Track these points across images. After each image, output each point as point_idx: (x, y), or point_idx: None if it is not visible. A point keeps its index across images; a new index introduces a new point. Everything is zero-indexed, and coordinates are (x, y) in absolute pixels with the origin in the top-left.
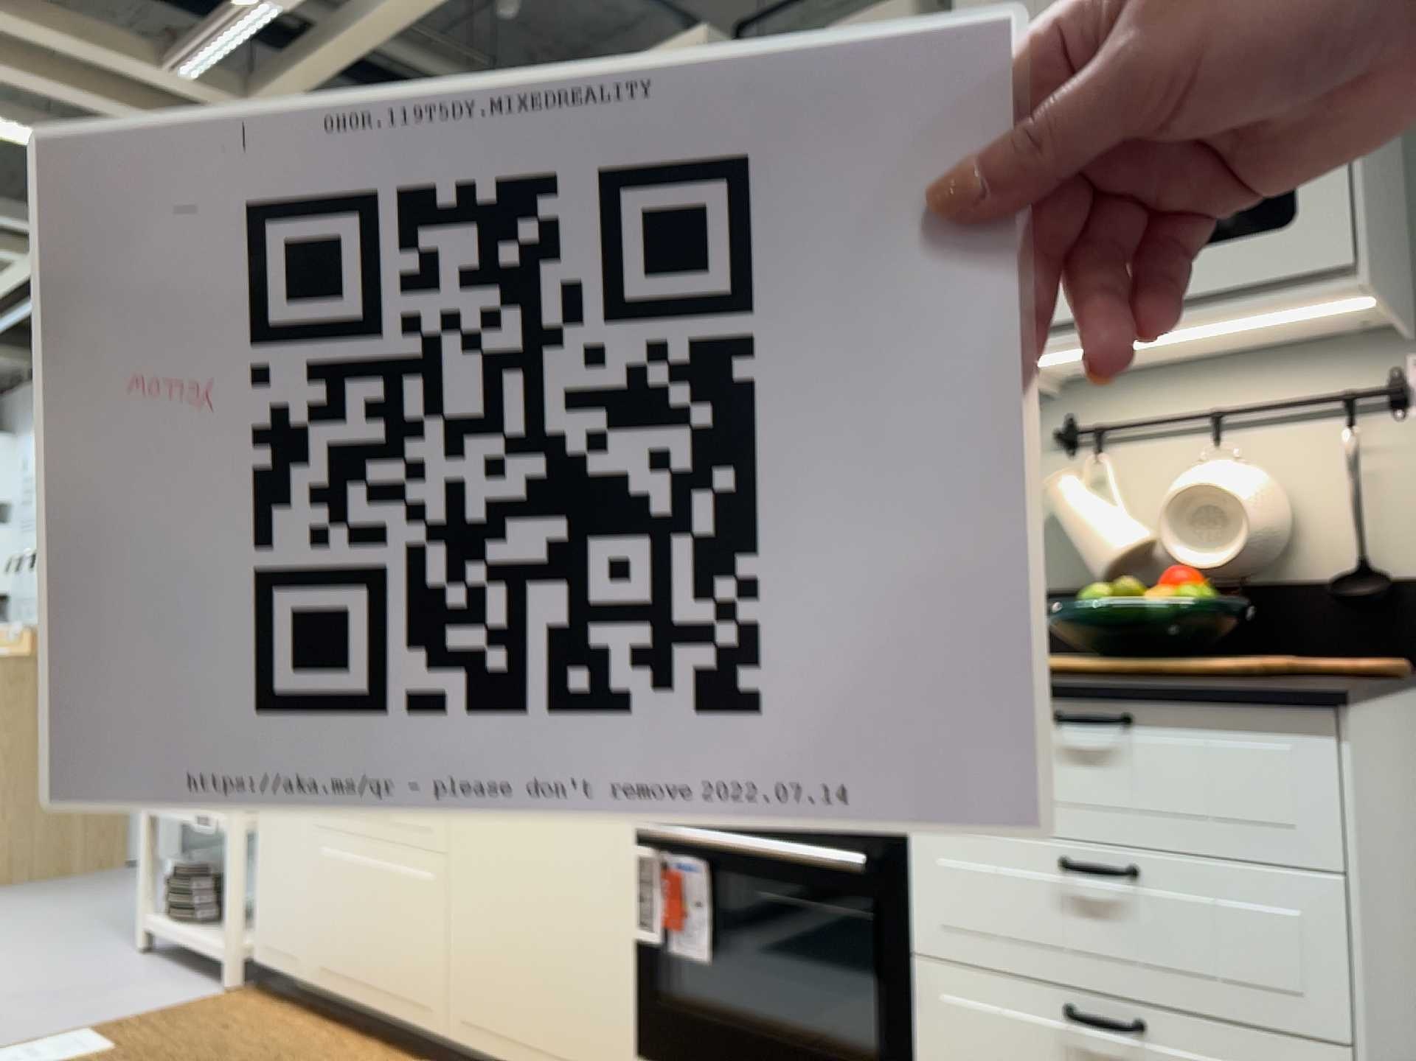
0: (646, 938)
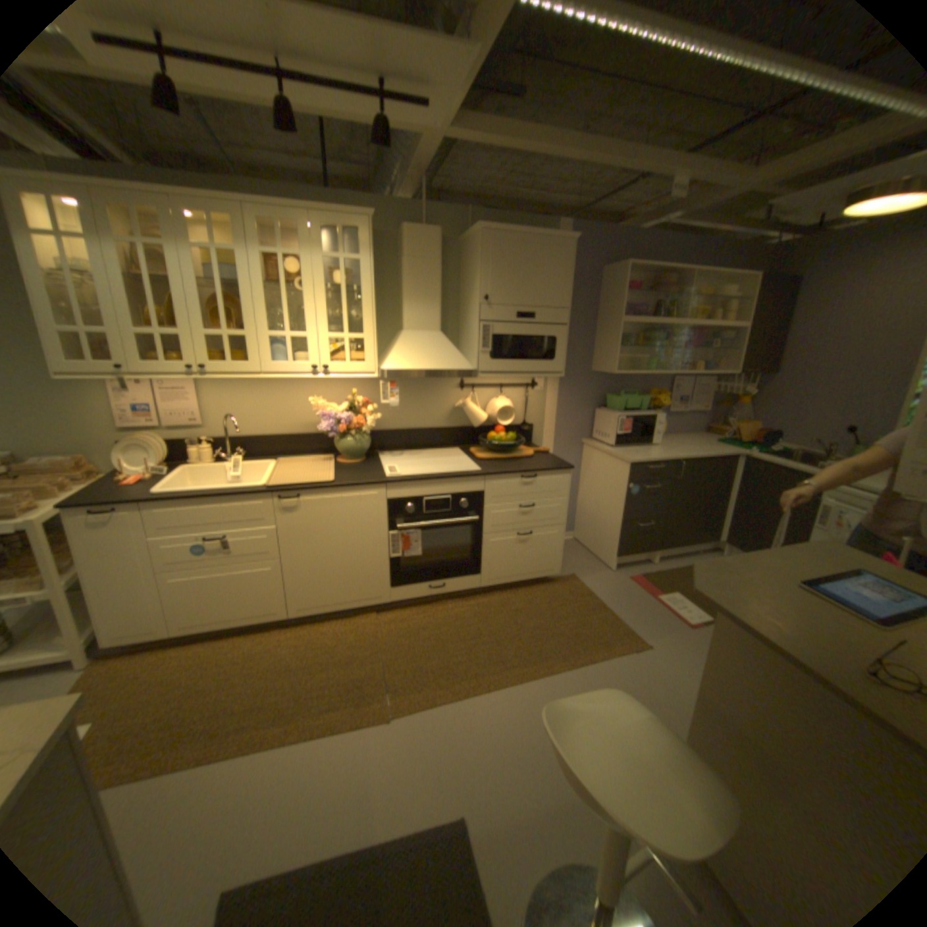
0: (395, 556)
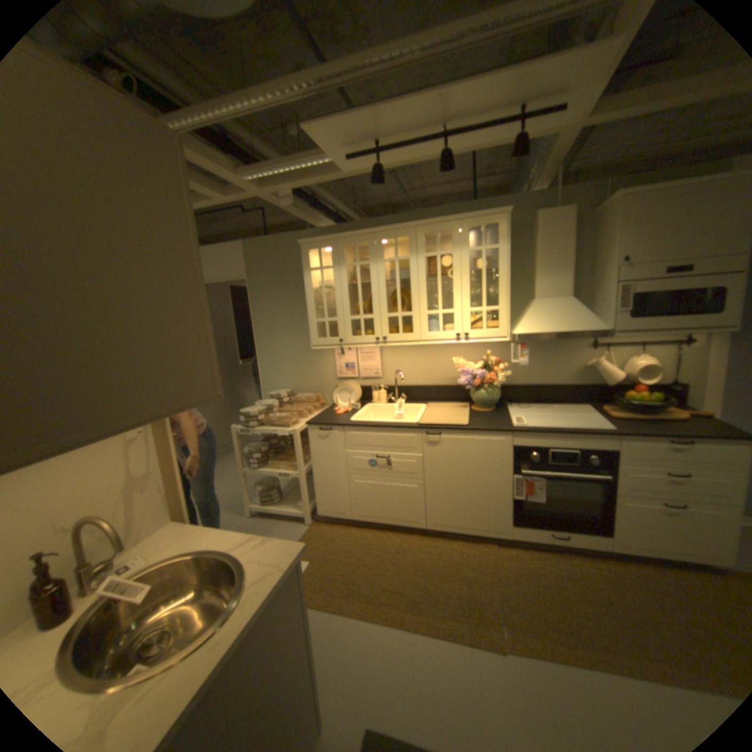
0: (519, 499)
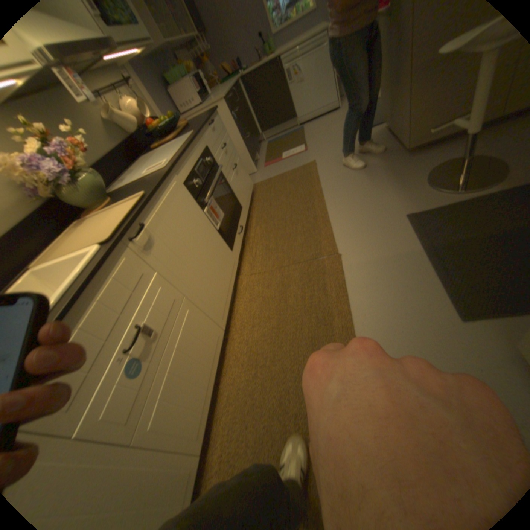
0: (219, 226)
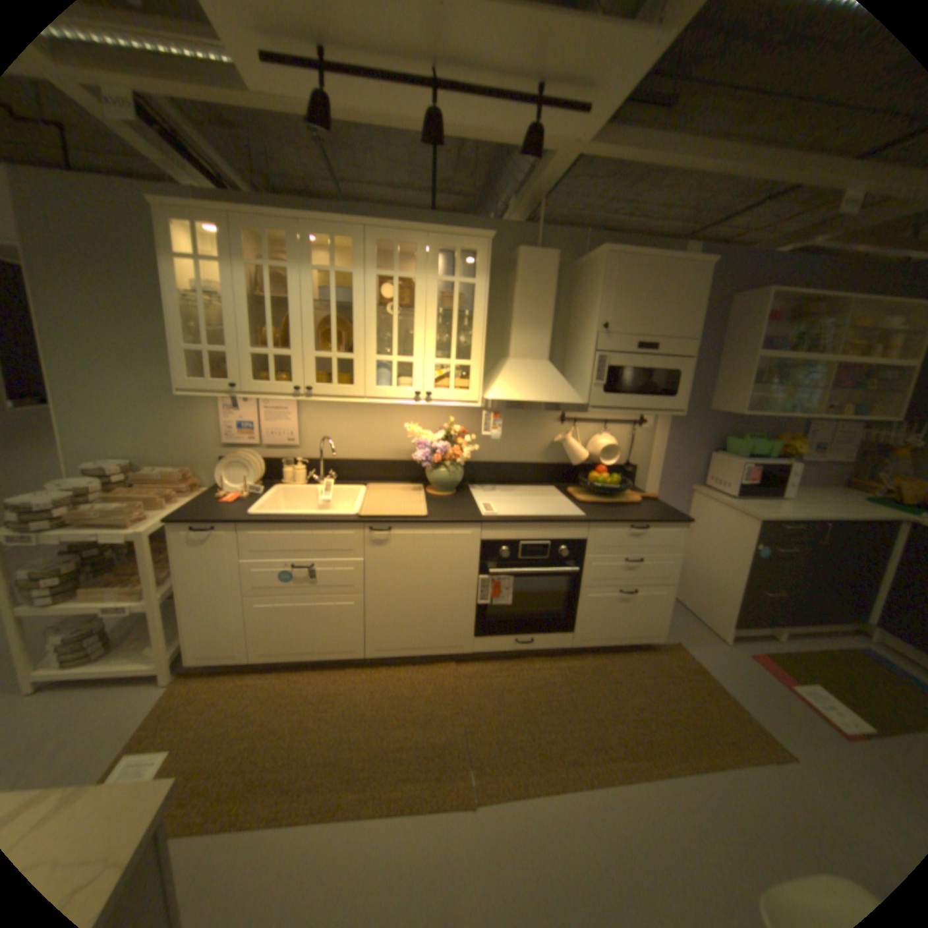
0: (483, 602)
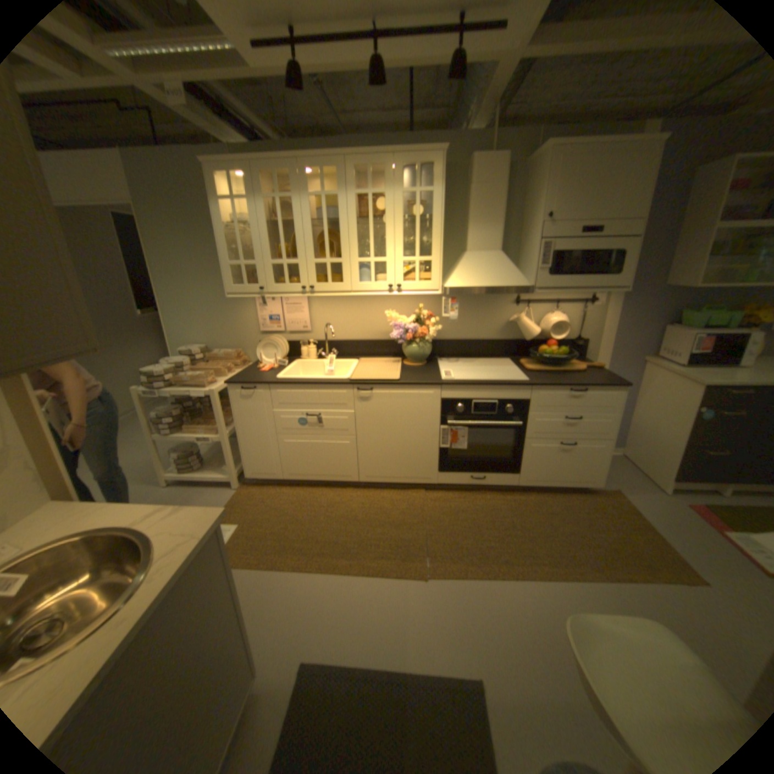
0: (444, 447)
